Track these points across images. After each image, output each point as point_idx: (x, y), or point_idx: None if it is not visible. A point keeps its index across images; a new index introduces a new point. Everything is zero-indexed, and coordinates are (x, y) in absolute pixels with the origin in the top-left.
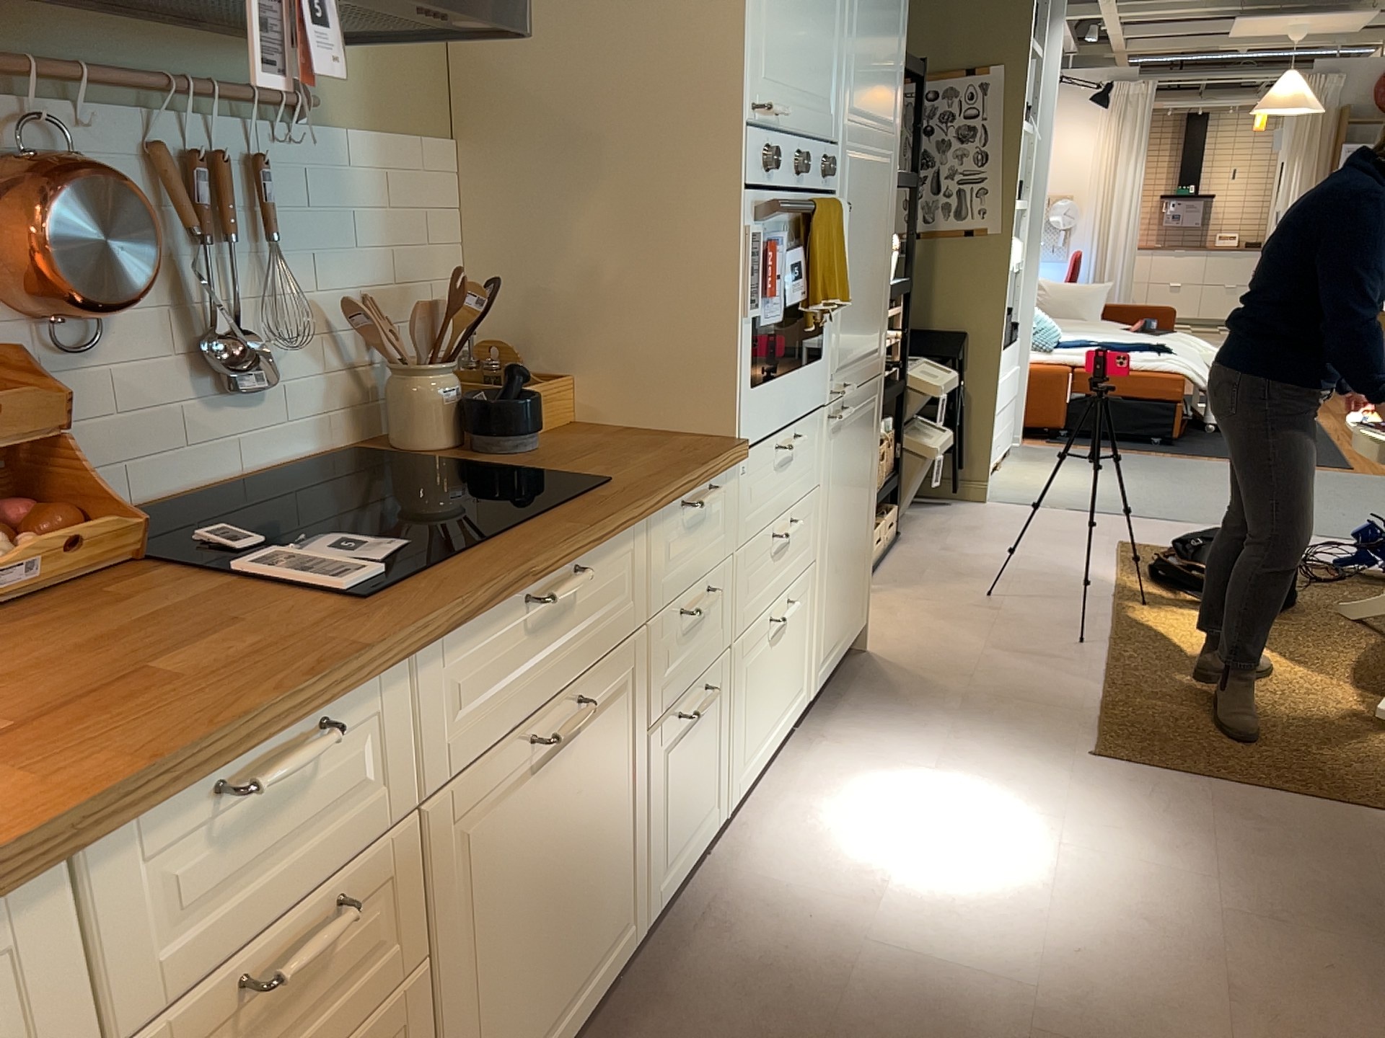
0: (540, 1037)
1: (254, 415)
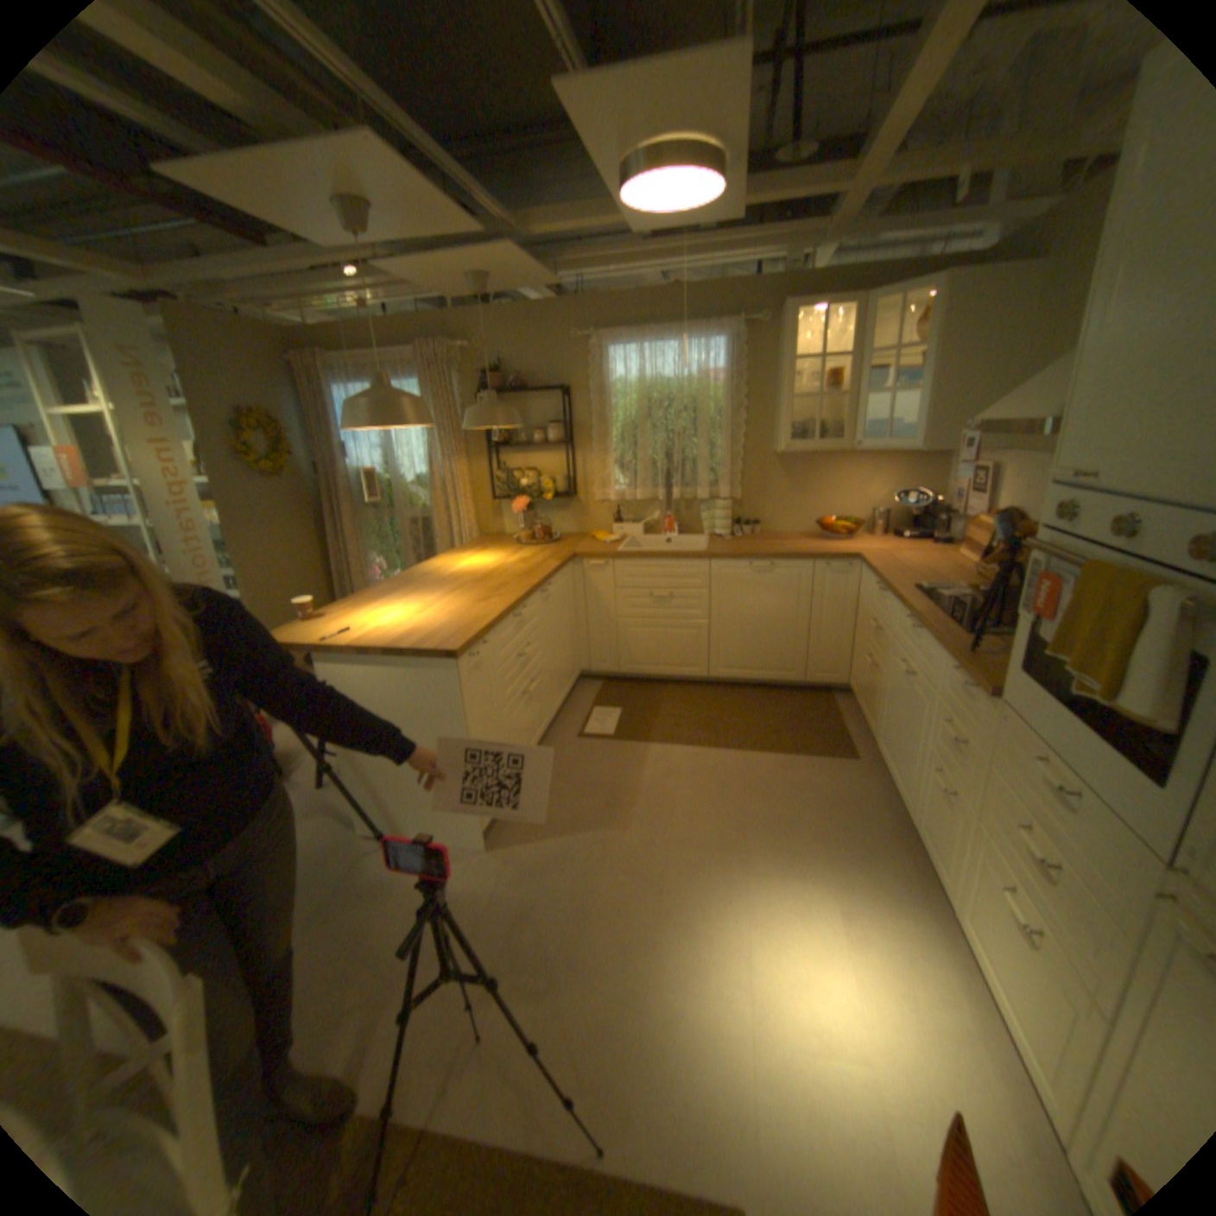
0: (891, 760)
1: None
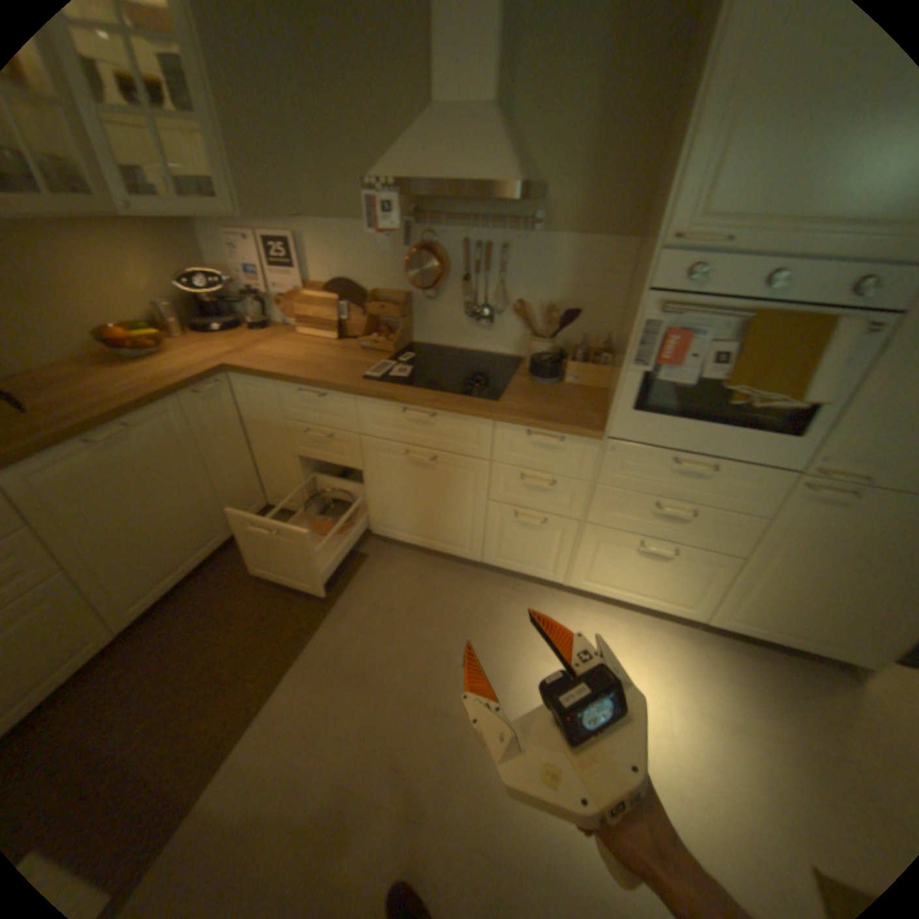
0: (412, 534)
1: (486, 334)
